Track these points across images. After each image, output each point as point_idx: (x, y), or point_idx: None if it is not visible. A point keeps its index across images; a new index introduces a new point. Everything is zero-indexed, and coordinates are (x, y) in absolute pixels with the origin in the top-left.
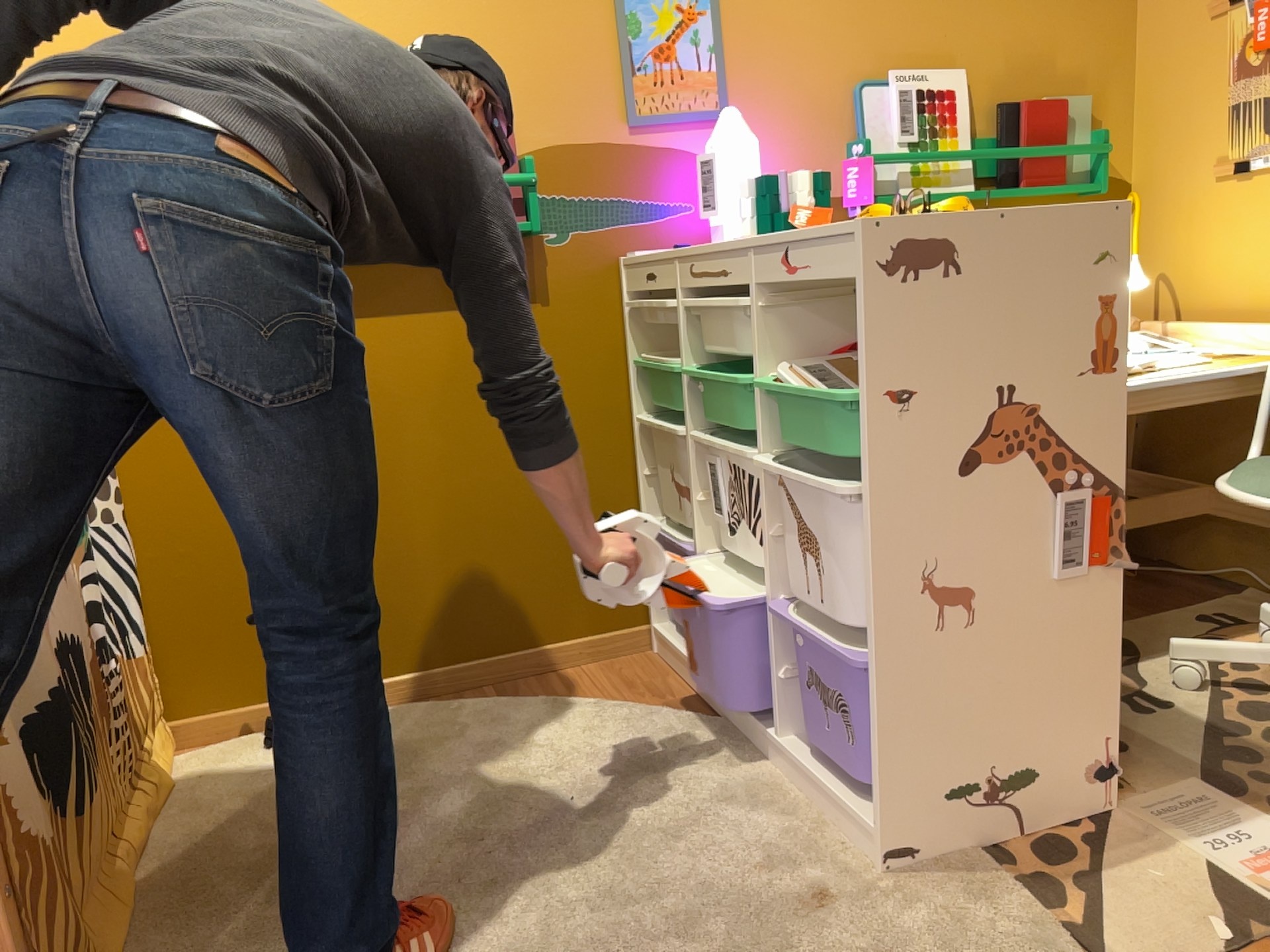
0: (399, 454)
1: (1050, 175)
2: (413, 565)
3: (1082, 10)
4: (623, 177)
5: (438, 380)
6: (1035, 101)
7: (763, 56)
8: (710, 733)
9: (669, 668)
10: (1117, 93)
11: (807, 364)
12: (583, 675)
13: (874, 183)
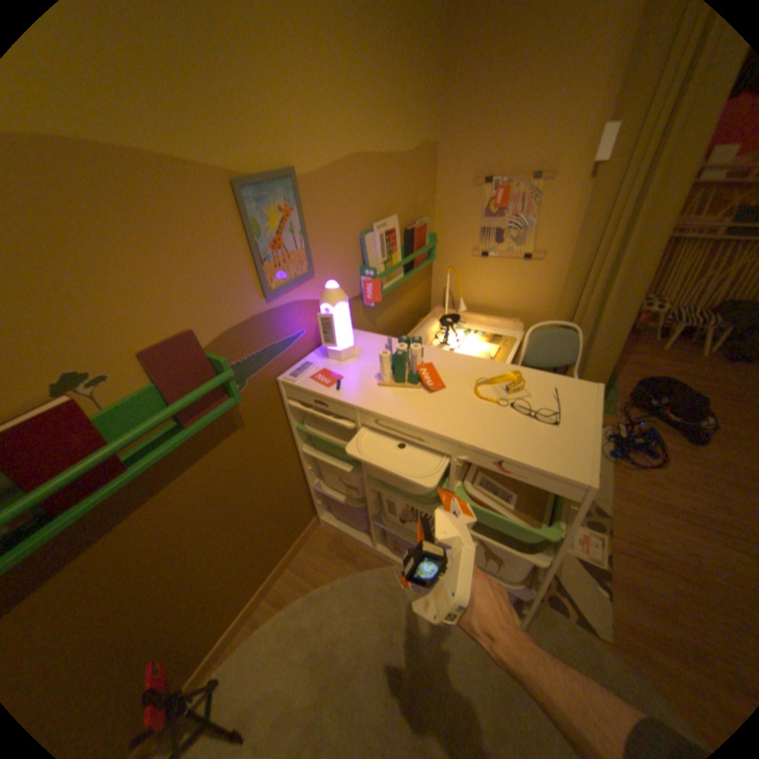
0: (181, 565)
1: (422, 258)
2: (209, 598)
3: (425, 171)
4: (268, 331)
5: (192, 511)
6: (419, 226)
7: (323, 227)
8: (395, 578)
9: (338, 535)
10: (432, 210)
11: (473, 476)
12: (303, 562)
13: (381, 291)
